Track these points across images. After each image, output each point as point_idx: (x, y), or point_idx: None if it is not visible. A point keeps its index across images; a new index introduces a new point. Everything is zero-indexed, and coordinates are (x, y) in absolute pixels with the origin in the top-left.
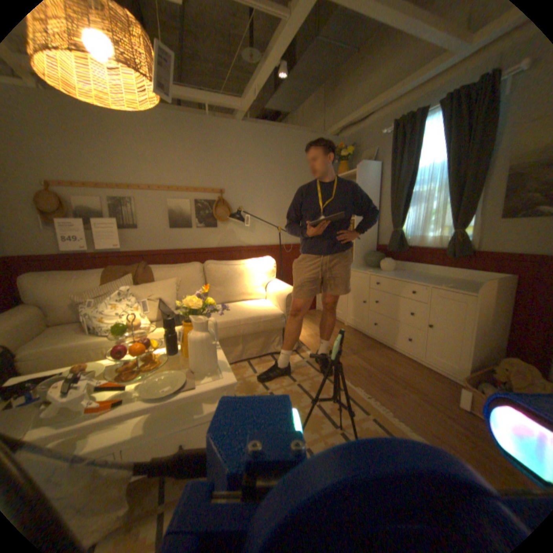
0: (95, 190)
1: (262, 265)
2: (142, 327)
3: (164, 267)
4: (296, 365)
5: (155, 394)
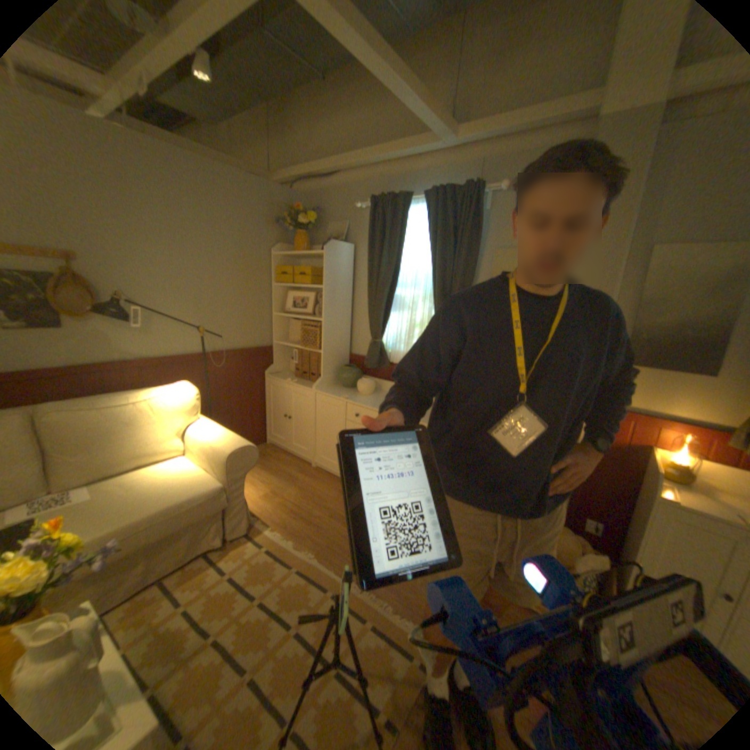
0: None
1: (173, 401)
2: None
3: None
4: (250, 565)
5: None
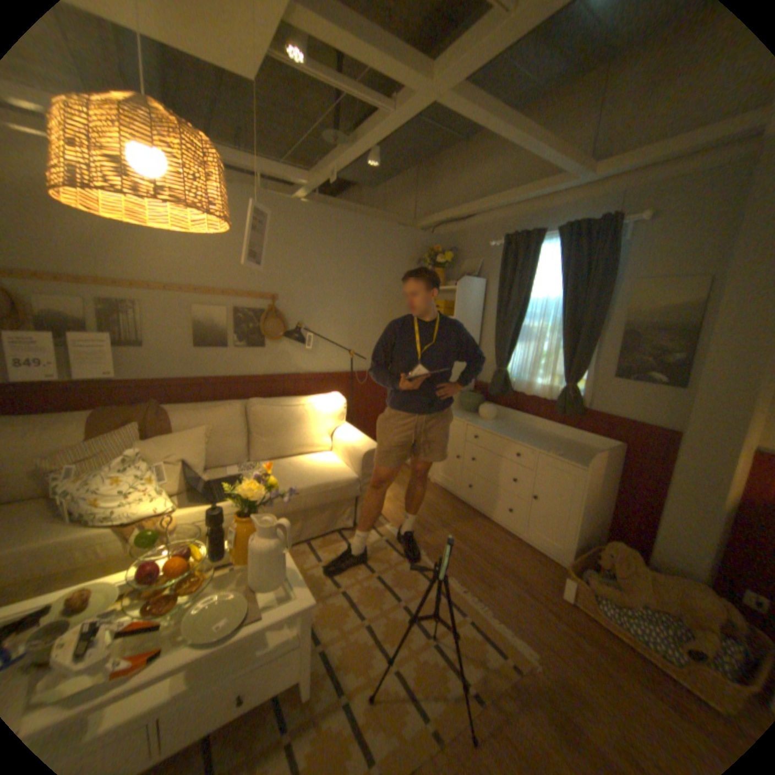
0: (74, 289)
1: (328, 406)
2: (160, 512)
3: (186, 411)
4: (373, 547)
5: (208, 635)
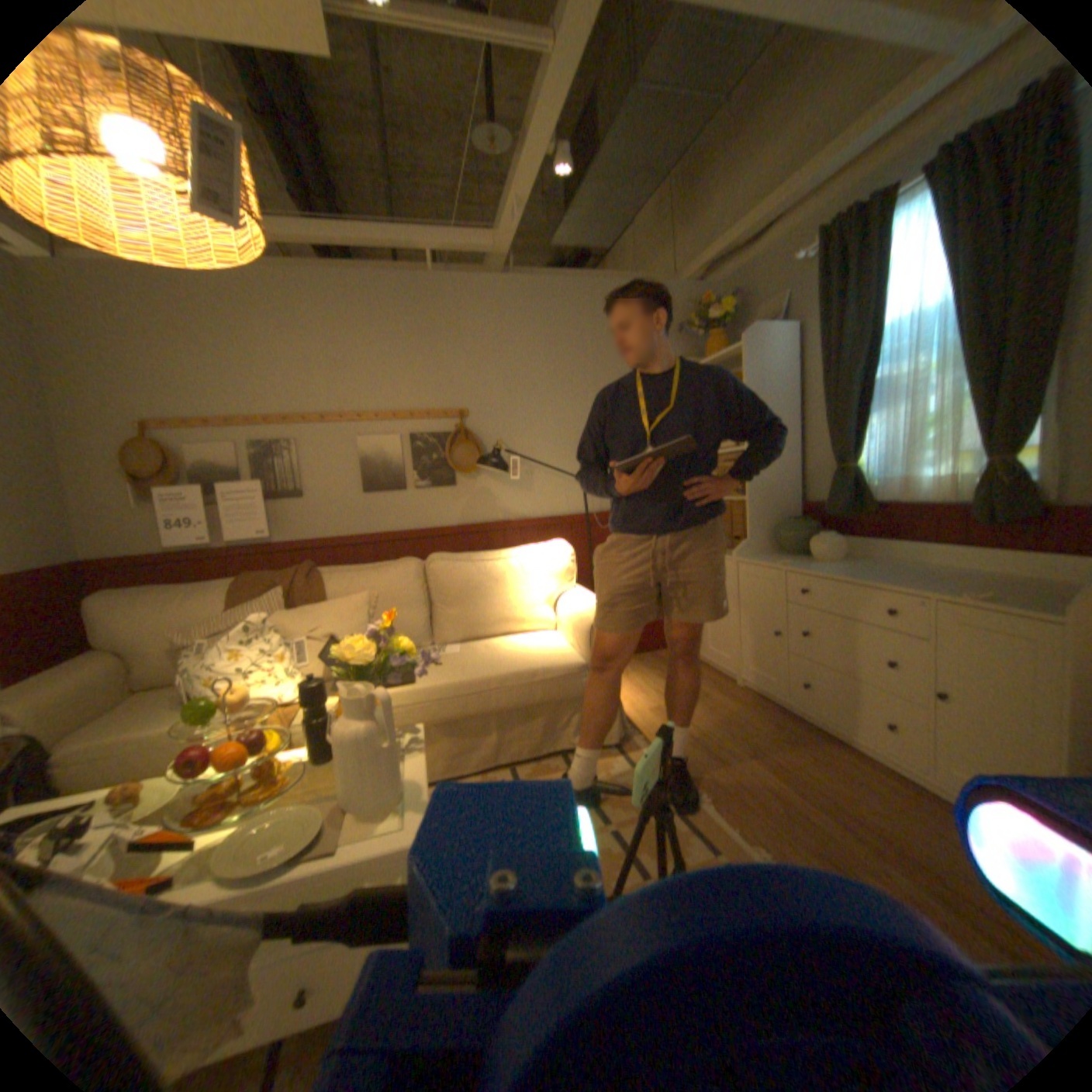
0: (226, 431)
1: (544, 558)
2: (287, 698)
3: (346, 570)
4: (616, 782)
5: (247, 866)
